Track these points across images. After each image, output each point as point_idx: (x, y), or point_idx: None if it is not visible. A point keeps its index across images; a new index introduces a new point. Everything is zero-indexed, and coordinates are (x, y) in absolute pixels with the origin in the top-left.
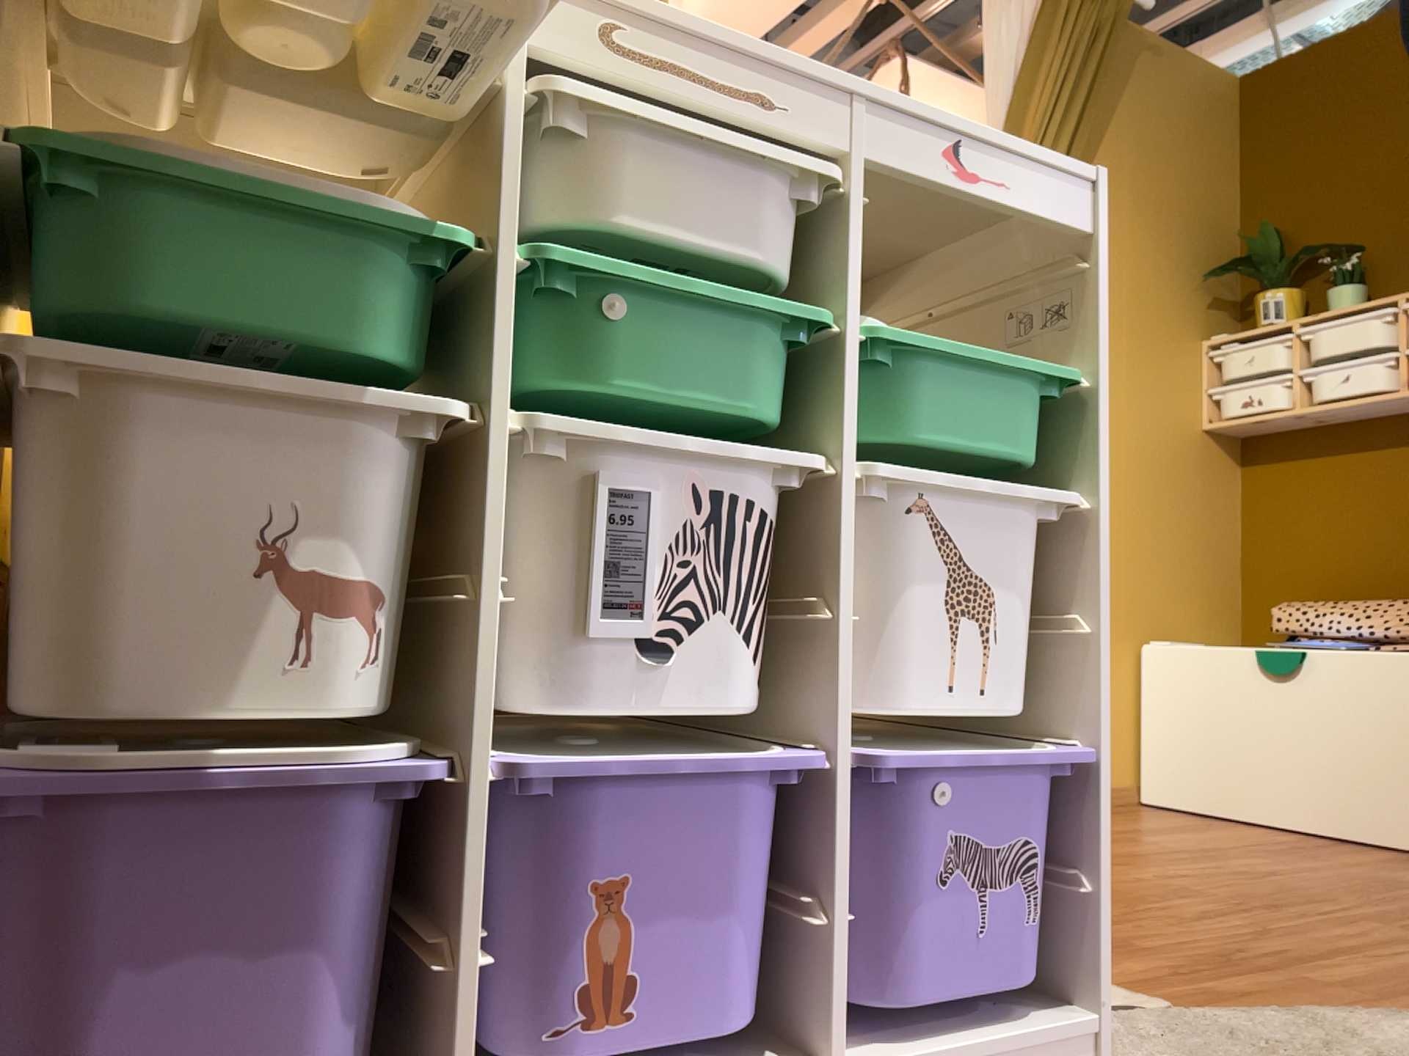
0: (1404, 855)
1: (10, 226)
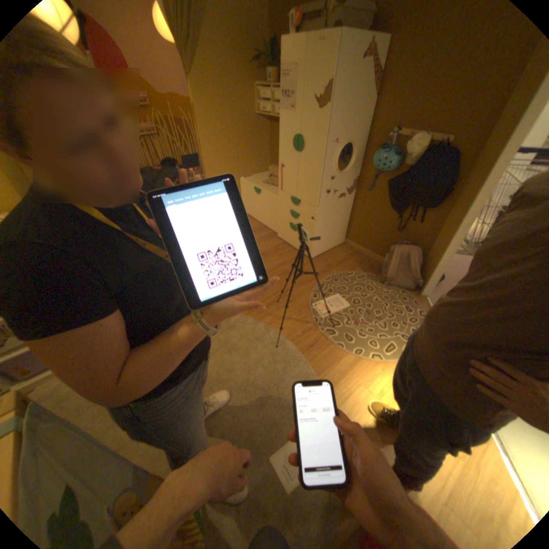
0: (271, 235)
1: None
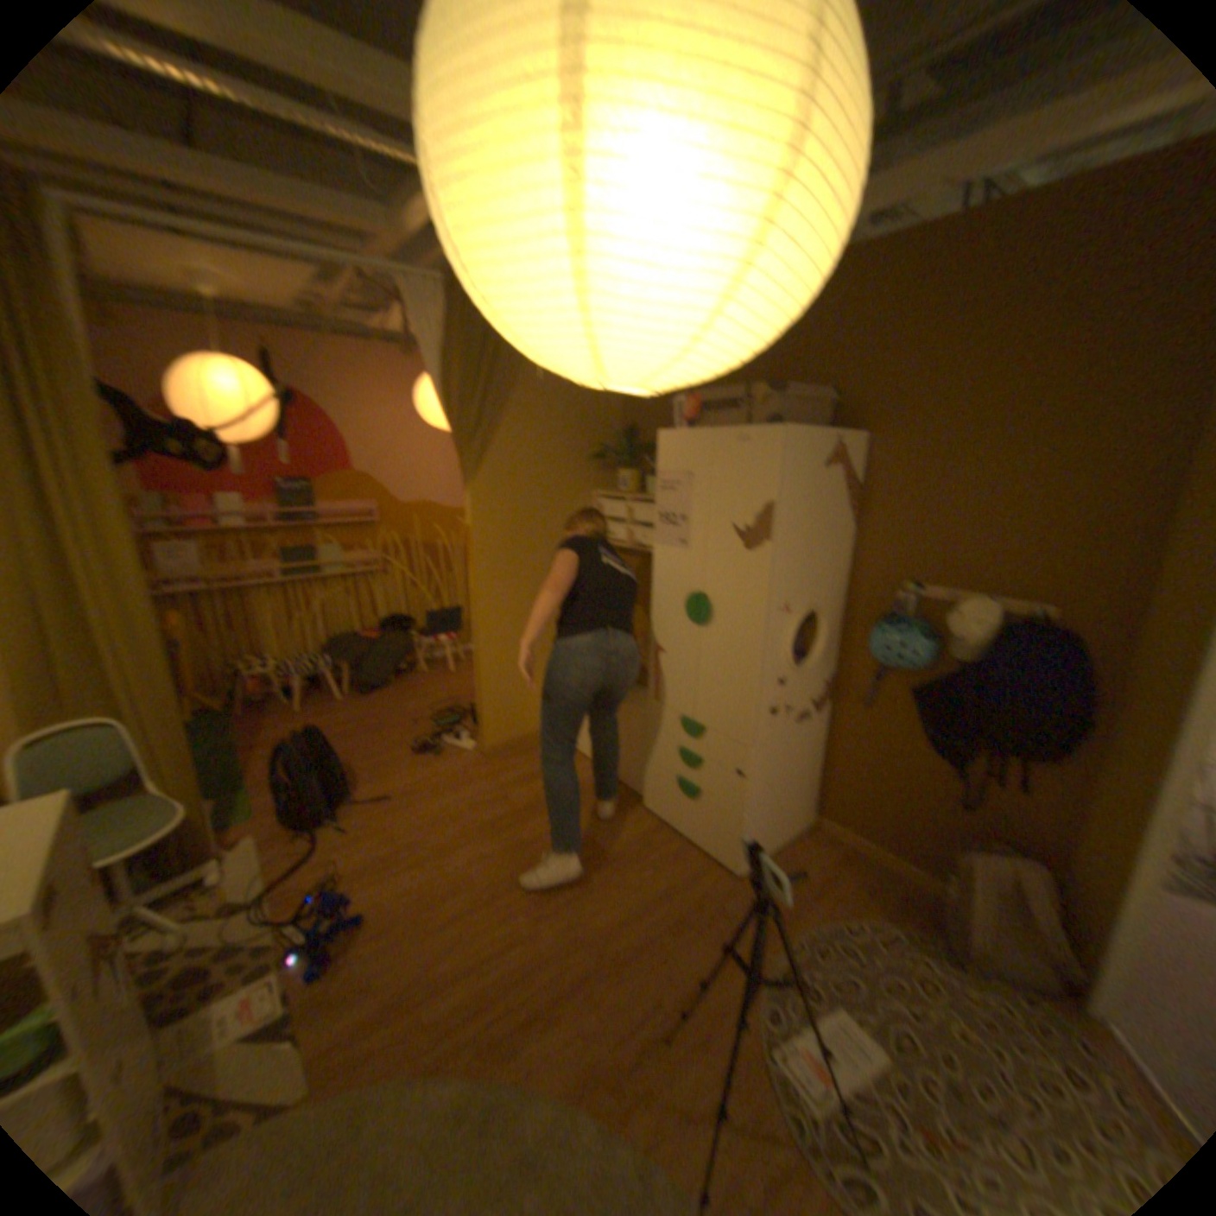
0: (628, 803)
1: None
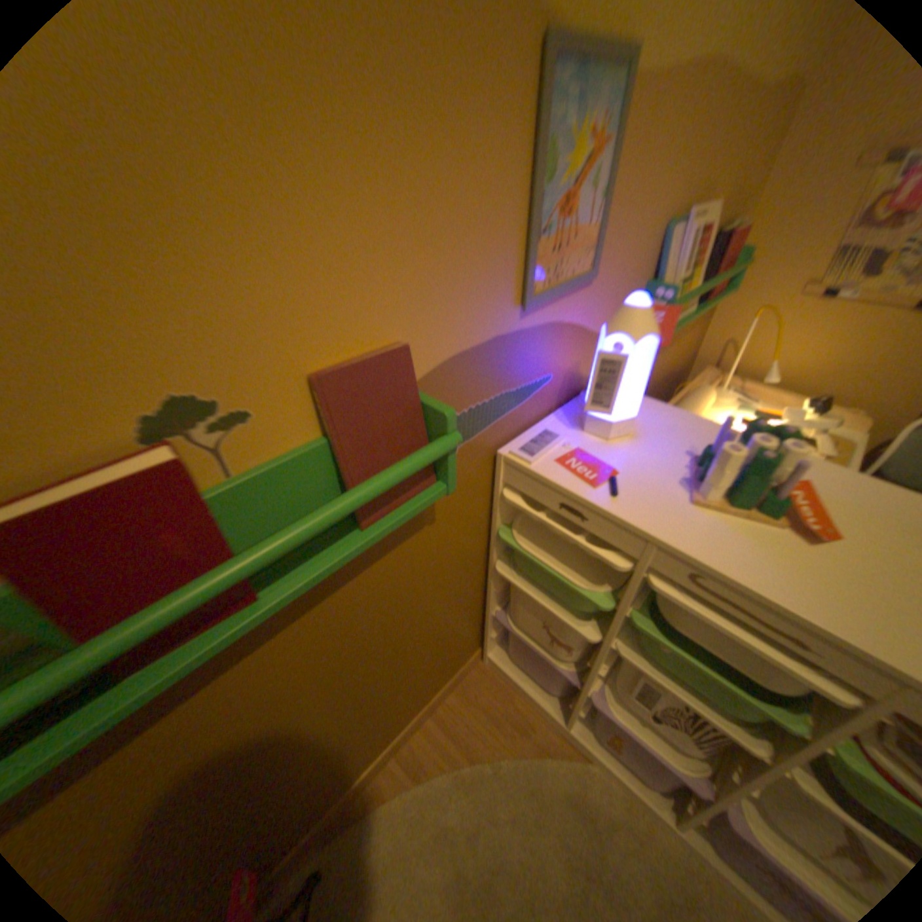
0: None
1: (501, 539)
